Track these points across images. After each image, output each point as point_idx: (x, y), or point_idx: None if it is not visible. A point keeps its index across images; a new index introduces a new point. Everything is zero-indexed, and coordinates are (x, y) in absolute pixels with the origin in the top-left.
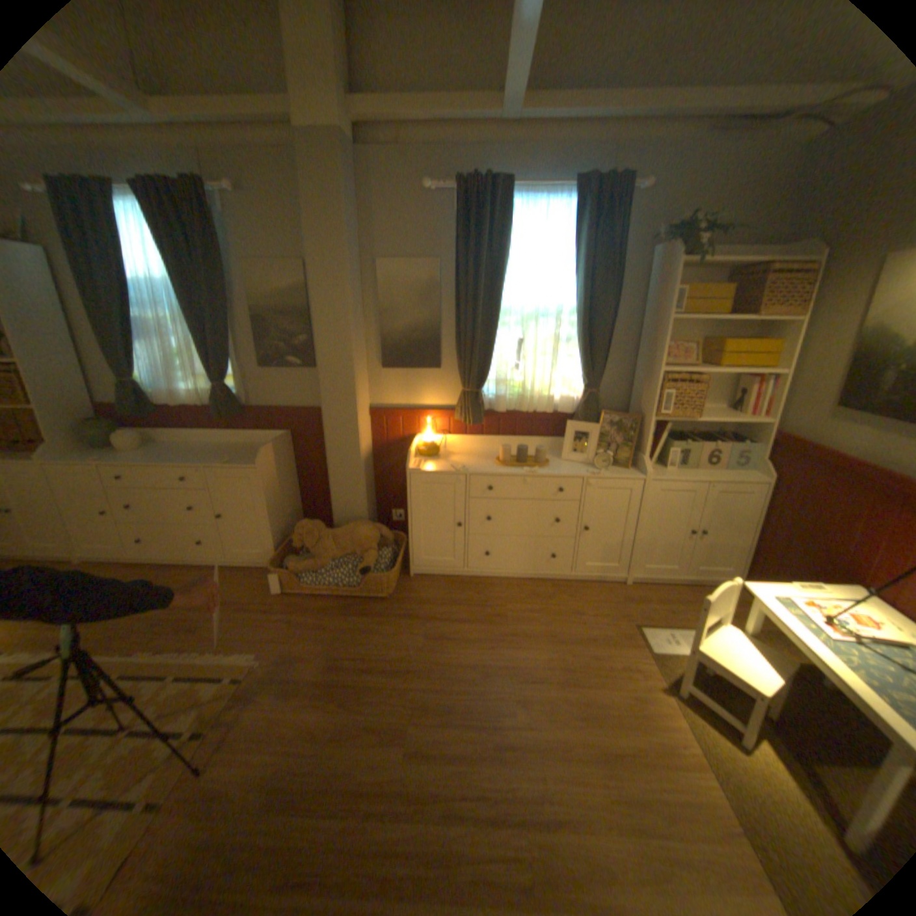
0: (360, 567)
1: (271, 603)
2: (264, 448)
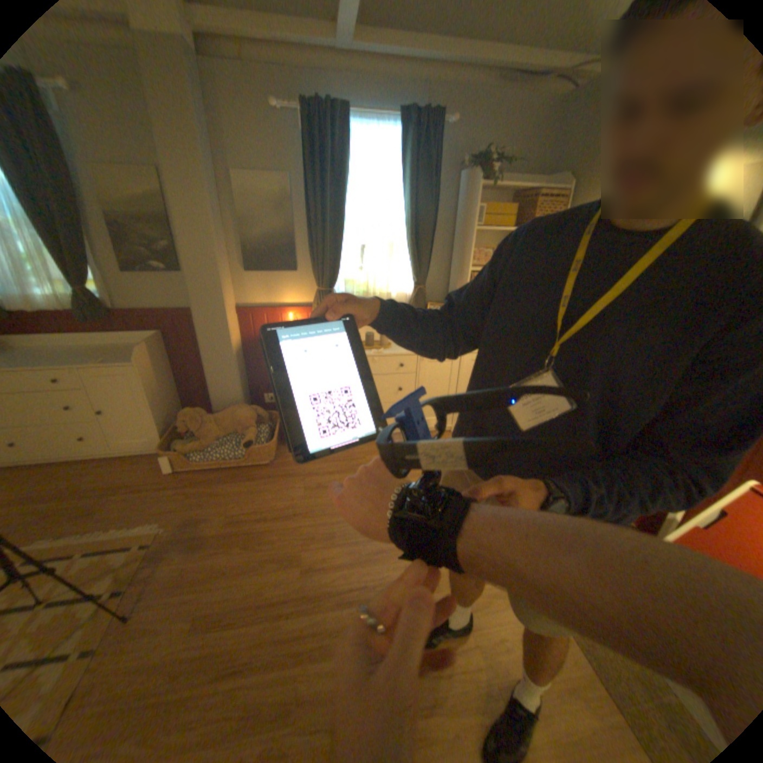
0: (243, 441)
1: (164, 481)
2: (138, 347)
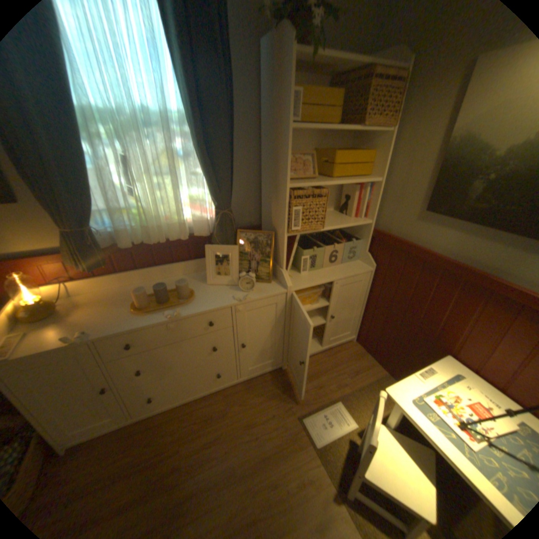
0: None
1: None
2: None
